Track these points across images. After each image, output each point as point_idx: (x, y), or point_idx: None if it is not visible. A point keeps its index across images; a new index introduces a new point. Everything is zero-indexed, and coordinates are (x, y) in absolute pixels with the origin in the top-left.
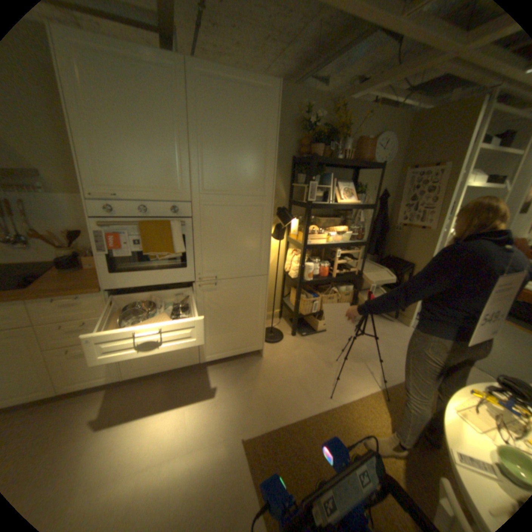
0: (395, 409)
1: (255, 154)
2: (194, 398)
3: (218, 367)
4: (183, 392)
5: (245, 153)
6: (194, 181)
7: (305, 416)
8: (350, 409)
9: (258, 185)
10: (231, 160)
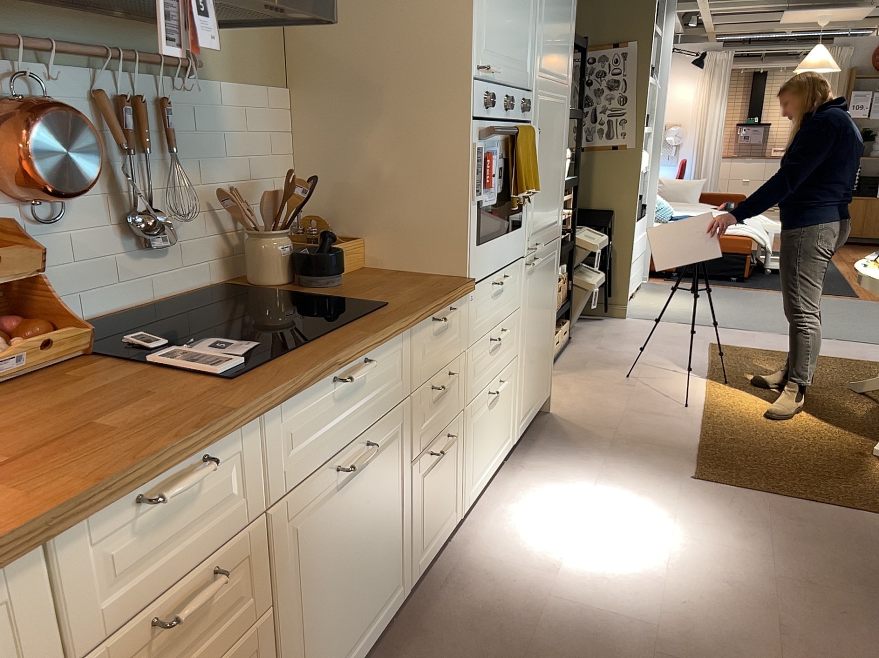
0: (736, 385)
1: (566, 15)
2: (569, 485)
3: (522, 447)
4: (543, 490)
5: (562, 12)
6: (537, 56)
7: (693, 429)
8: (710, 403)
9: (565, 68)
10: (555, 22)
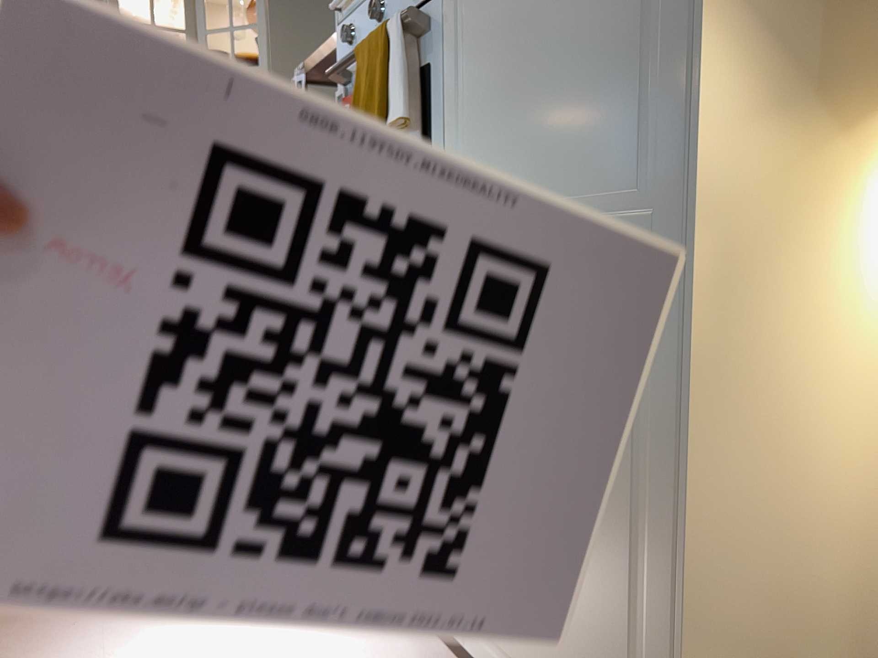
0: None
1: None
2: None
3: None
4: None
5: None
6: None
7: None
8: None
9: None
10: None
